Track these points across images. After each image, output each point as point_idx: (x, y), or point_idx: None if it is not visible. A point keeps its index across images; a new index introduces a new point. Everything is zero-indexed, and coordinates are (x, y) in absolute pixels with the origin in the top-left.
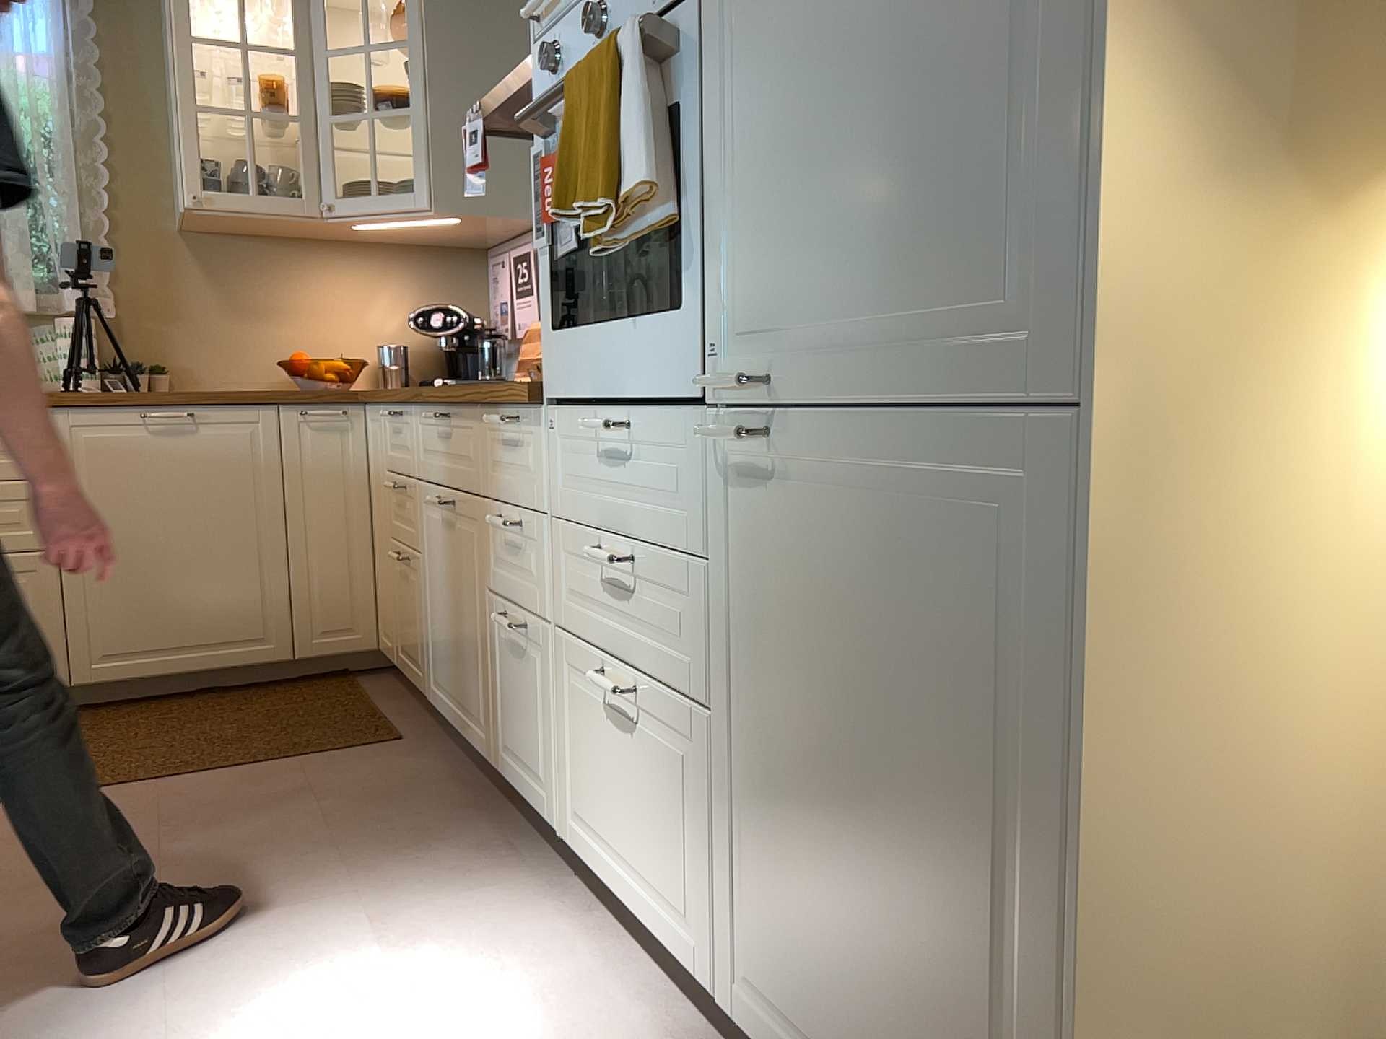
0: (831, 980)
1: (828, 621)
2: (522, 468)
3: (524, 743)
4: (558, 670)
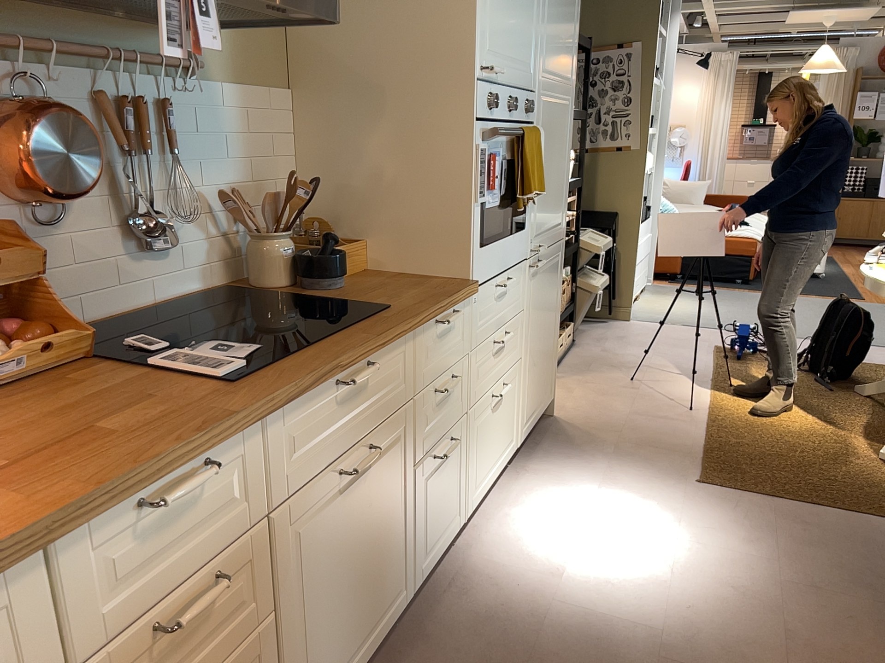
0: (537, 388)
1: (542, 300)
2: (451, 342)
3: (442, 518)
4: (469, 431)
